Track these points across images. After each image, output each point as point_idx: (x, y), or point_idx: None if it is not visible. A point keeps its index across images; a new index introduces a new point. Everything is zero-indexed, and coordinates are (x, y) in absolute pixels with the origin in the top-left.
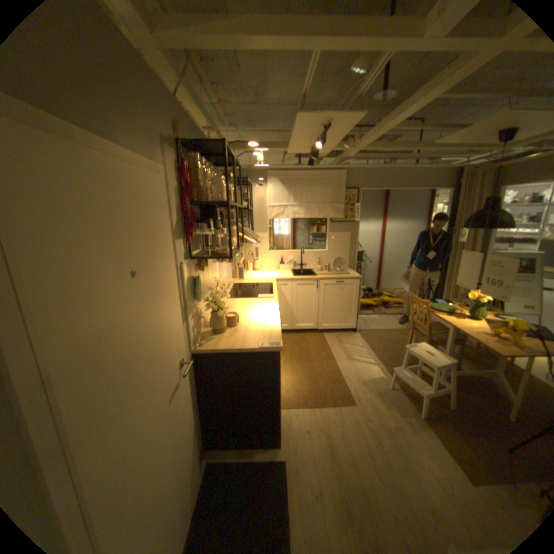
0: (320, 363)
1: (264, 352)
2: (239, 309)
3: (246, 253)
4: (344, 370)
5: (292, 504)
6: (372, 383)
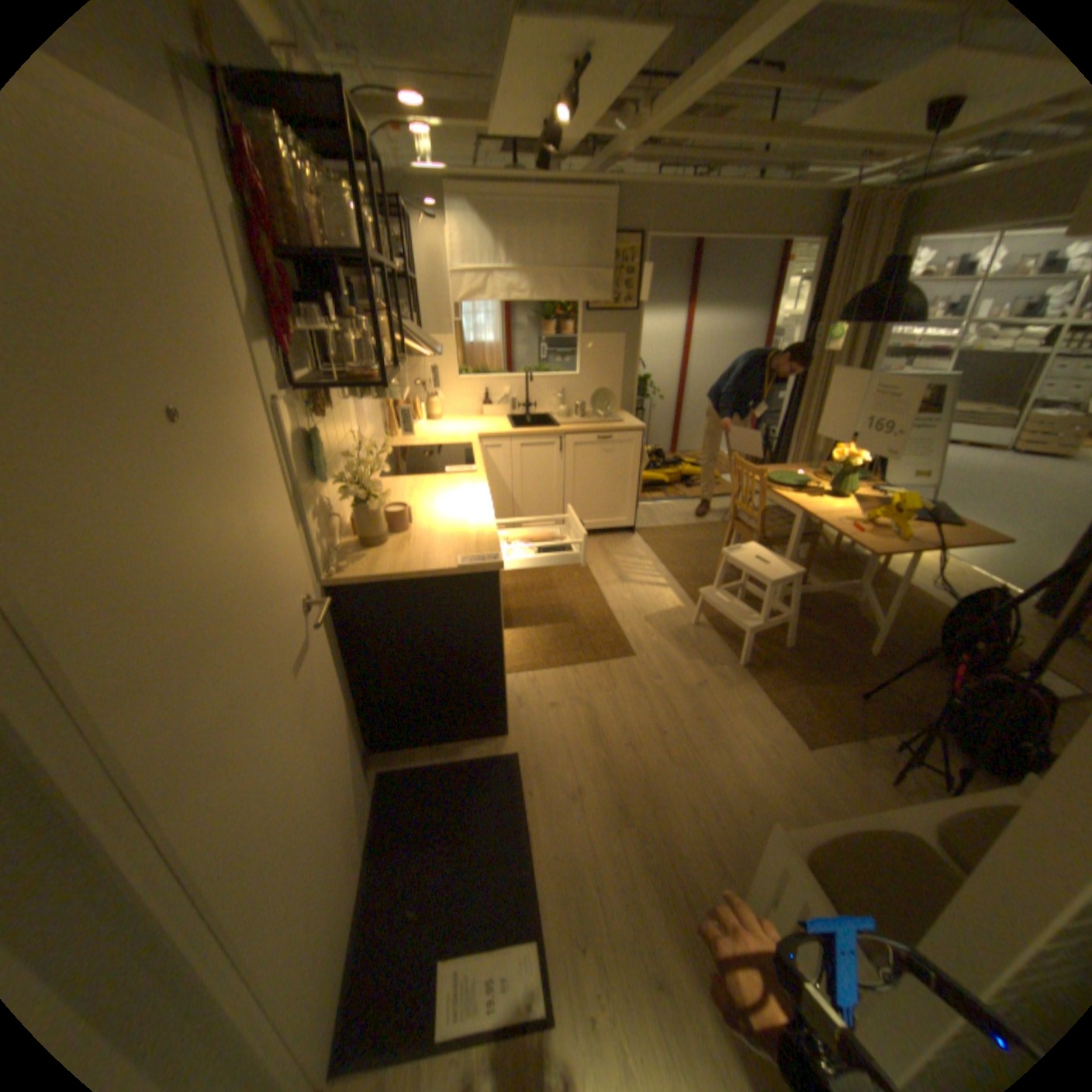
0: (570, 592)
1: (469, 574)
2: (409, 498)
3: (411, 382)
4: (614, 600)
5: (533, 813)
6: (661, 617)
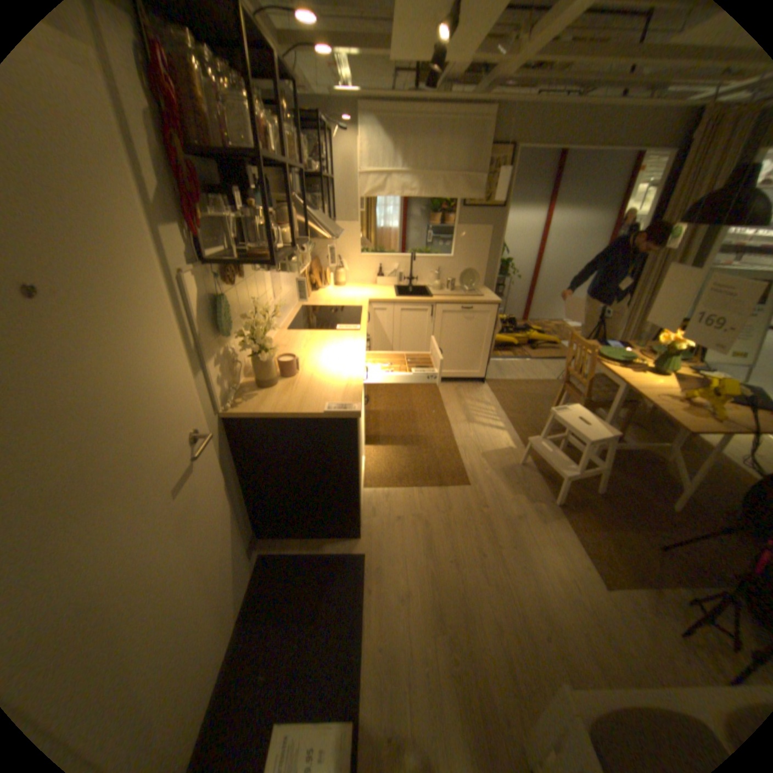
0: (427, 426)
1: (333, 418)
2: (304, 348)
3: (325, 256)
4: (460, 437)
5: (369, 608)
6: (496, 455)
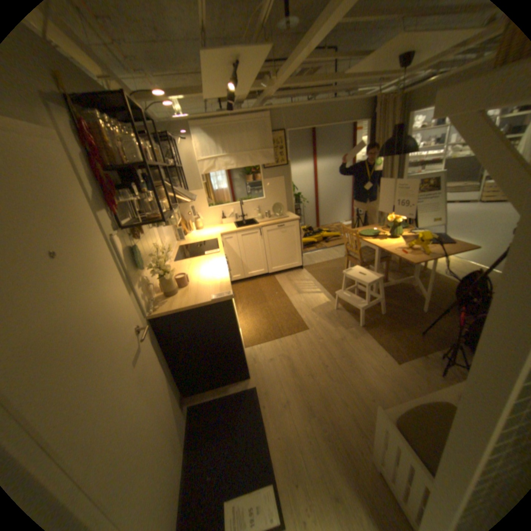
0: (274, 302)
1: (217, 303)
2: (187, 270)
3: (186, 213)
4: (296, 303)
5: (265, 417)
6: (319, 308)
